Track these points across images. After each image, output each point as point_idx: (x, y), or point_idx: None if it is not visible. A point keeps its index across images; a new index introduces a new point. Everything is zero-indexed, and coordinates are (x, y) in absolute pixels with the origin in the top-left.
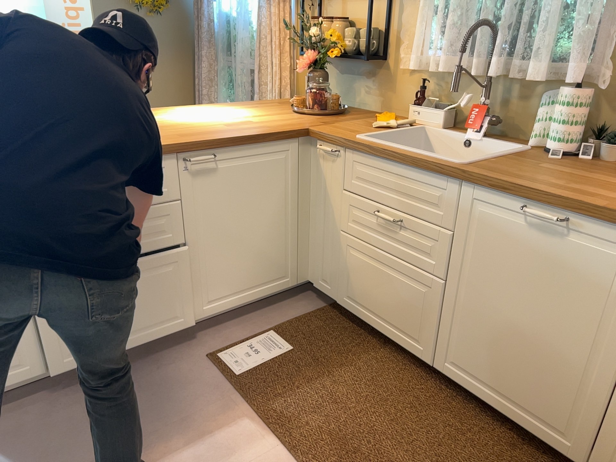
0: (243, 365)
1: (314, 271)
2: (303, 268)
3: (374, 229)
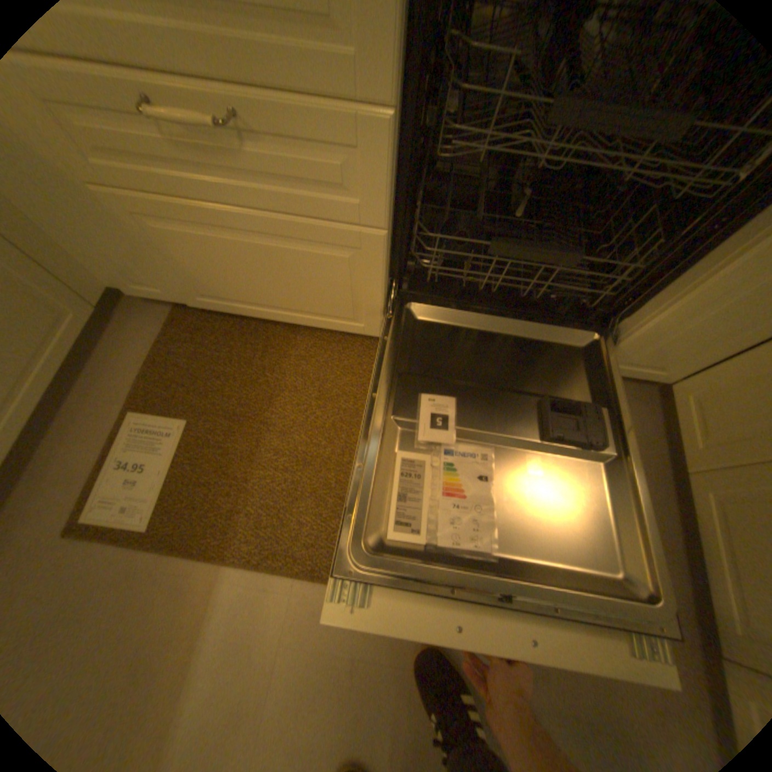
0: (137, 508)
1: (102, 272)
2: (79, 277)
3: (168, 157)
